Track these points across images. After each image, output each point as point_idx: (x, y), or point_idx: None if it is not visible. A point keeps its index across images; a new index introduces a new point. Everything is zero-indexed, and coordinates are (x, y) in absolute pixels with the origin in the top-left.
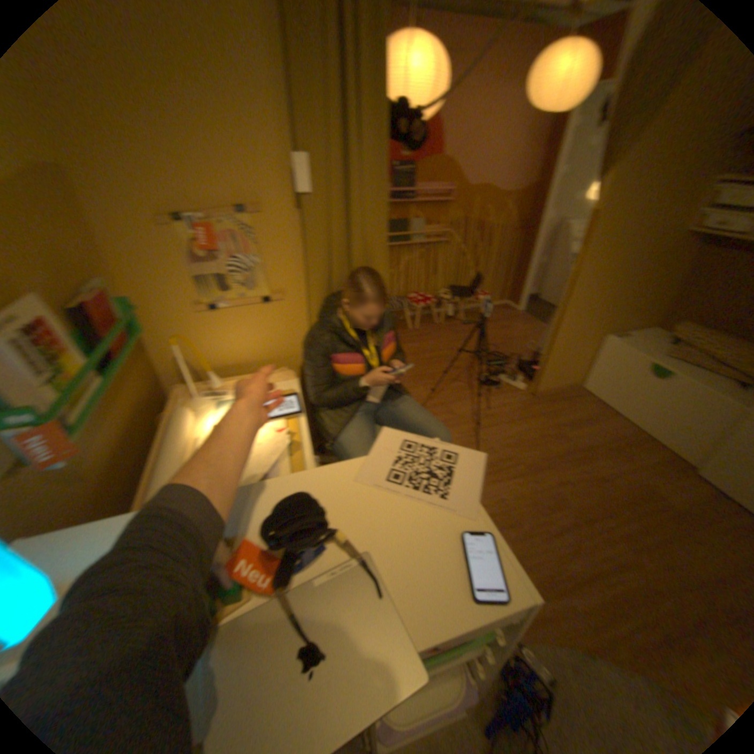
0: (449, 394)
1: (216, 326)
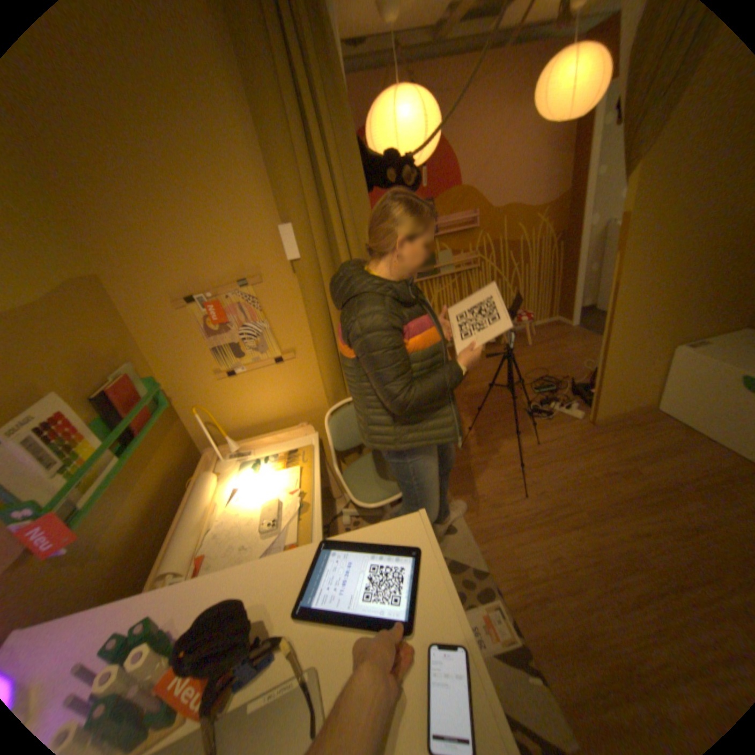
0: (491, 429)
1: (235, 390)
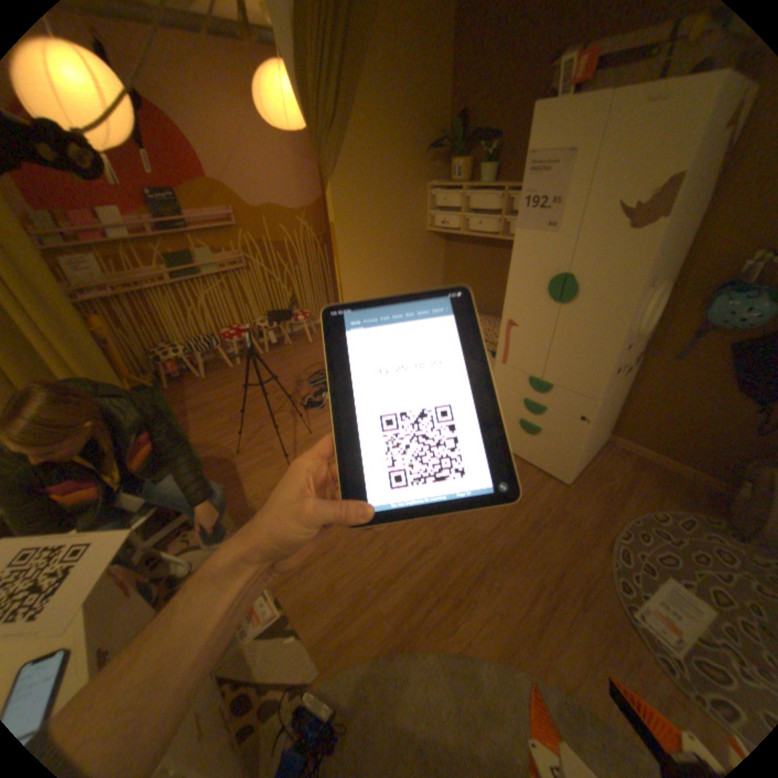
0: (268, 429)
1: None
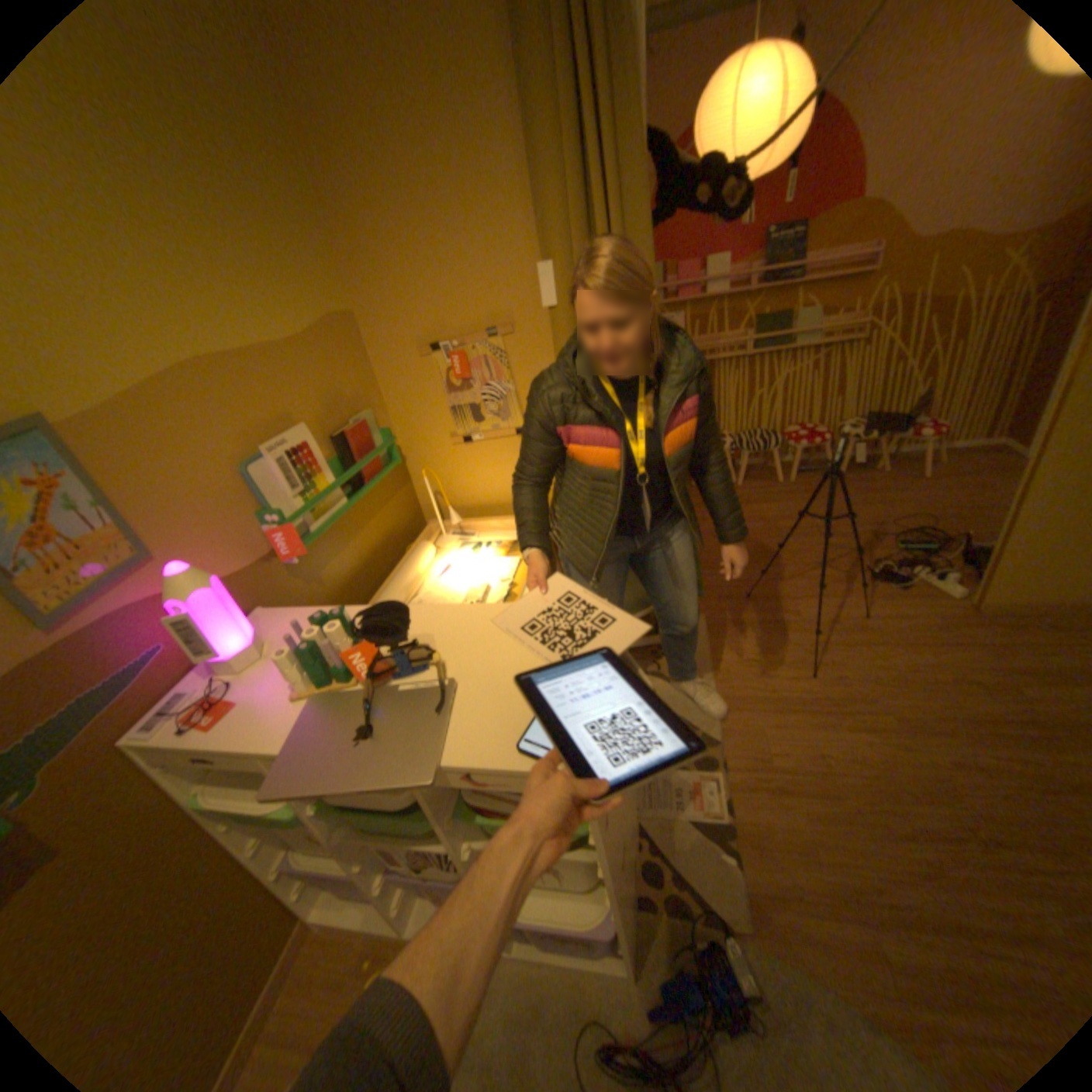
0: (802, 584)
1: (469, 460)
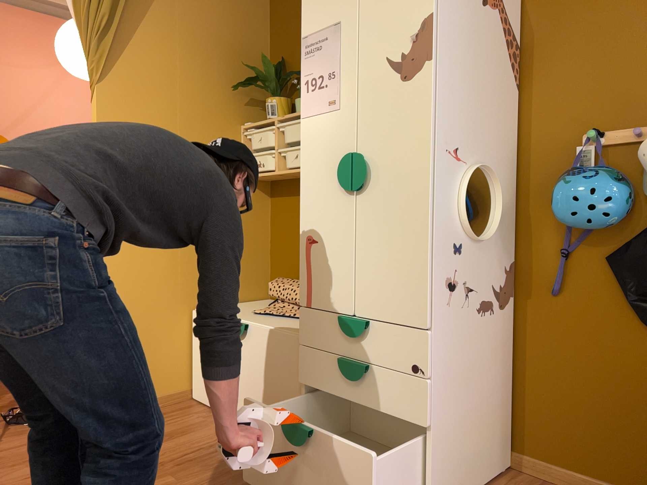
0: None
1: None
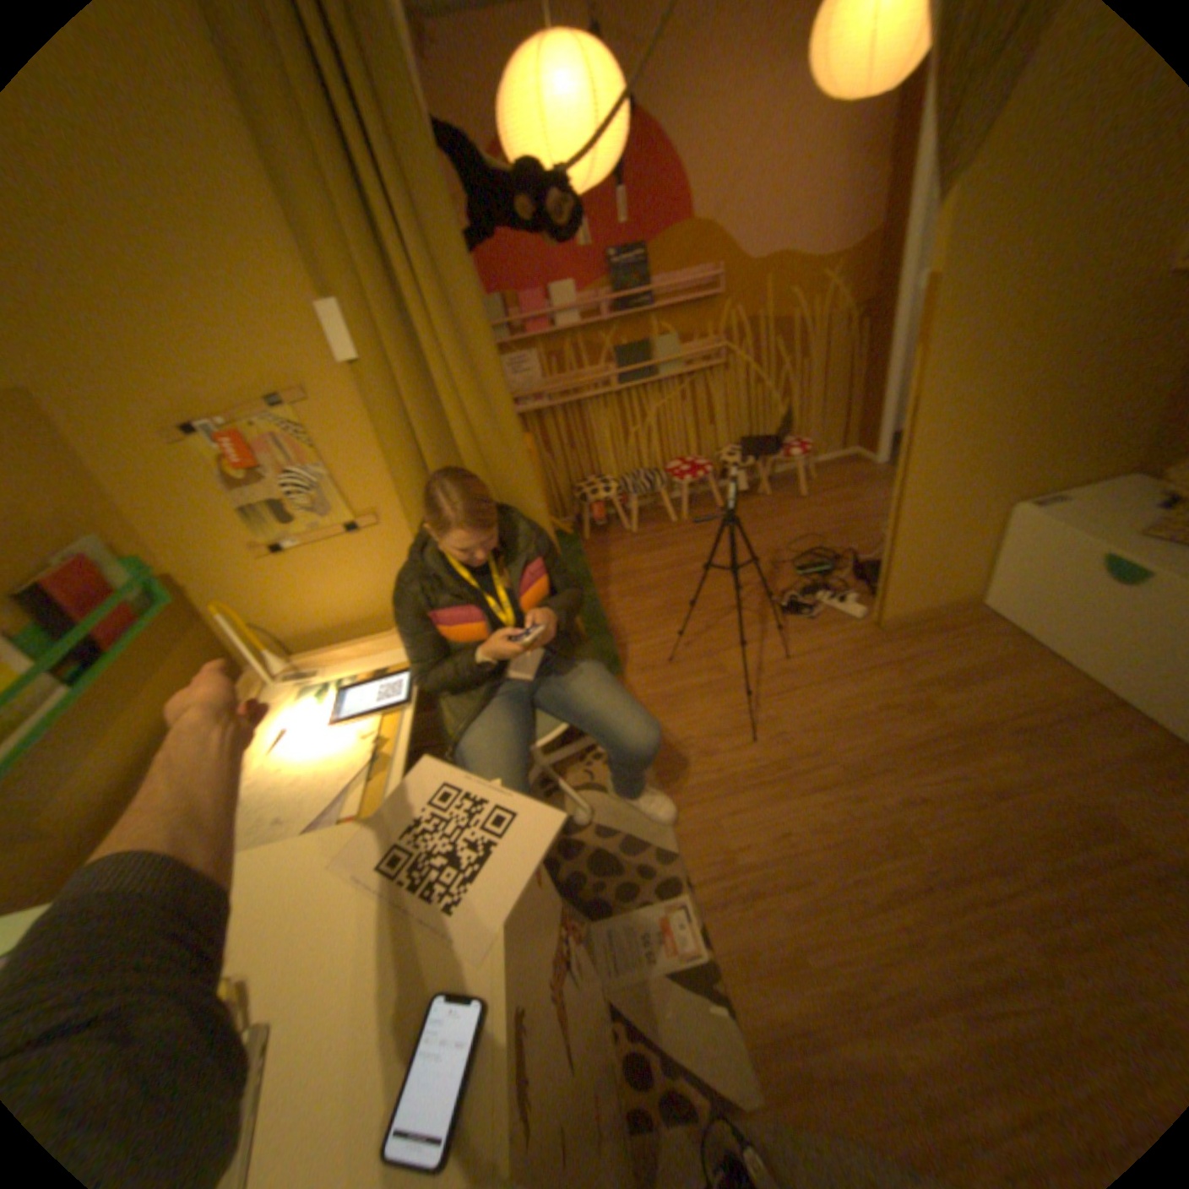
0: (718, 634)
1: (284, 576)
